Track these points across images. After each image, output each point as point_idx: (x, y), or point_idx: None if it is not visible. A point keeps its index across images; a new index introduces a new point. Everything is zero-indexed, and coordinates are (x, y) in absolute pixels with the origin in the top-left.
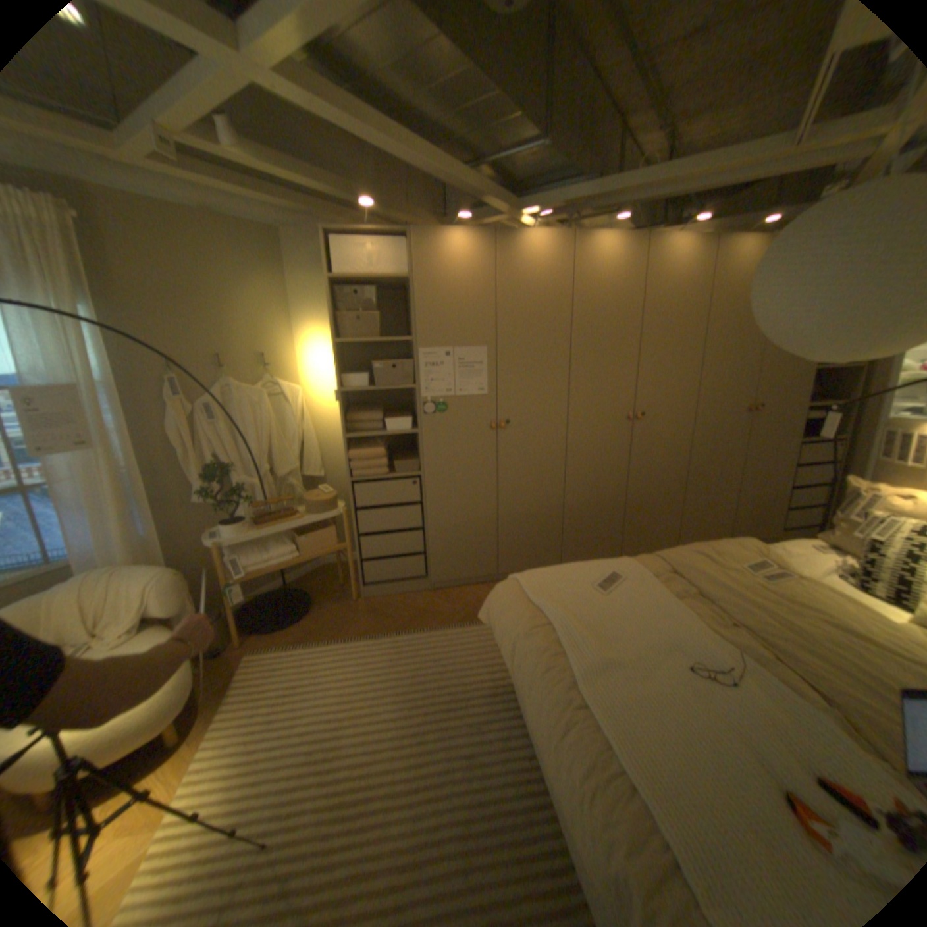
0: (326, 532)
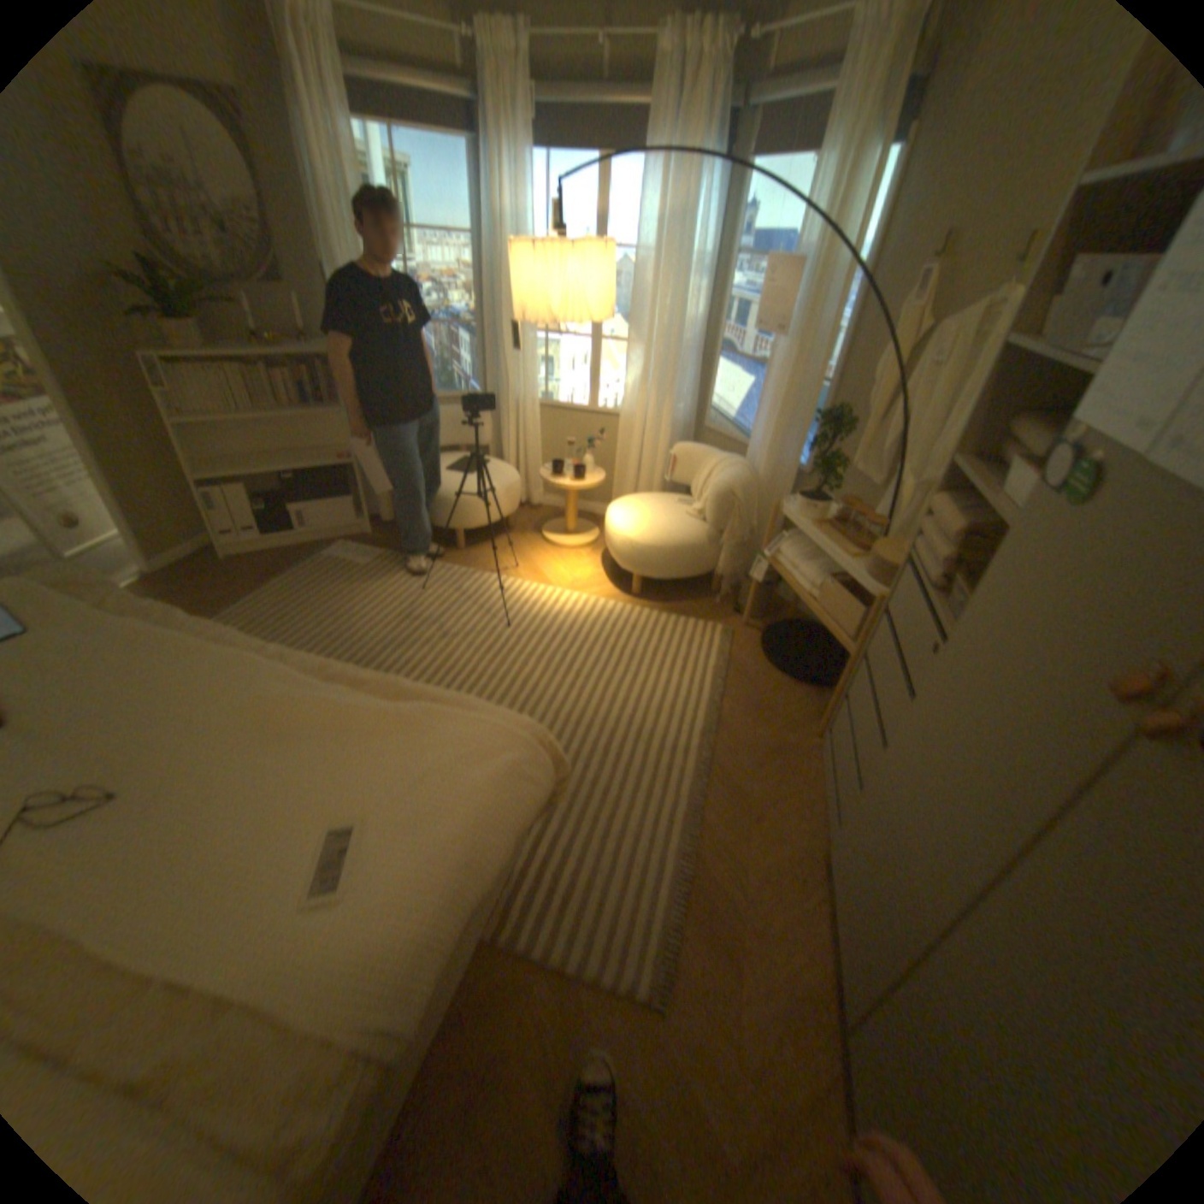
0: (852, 603)
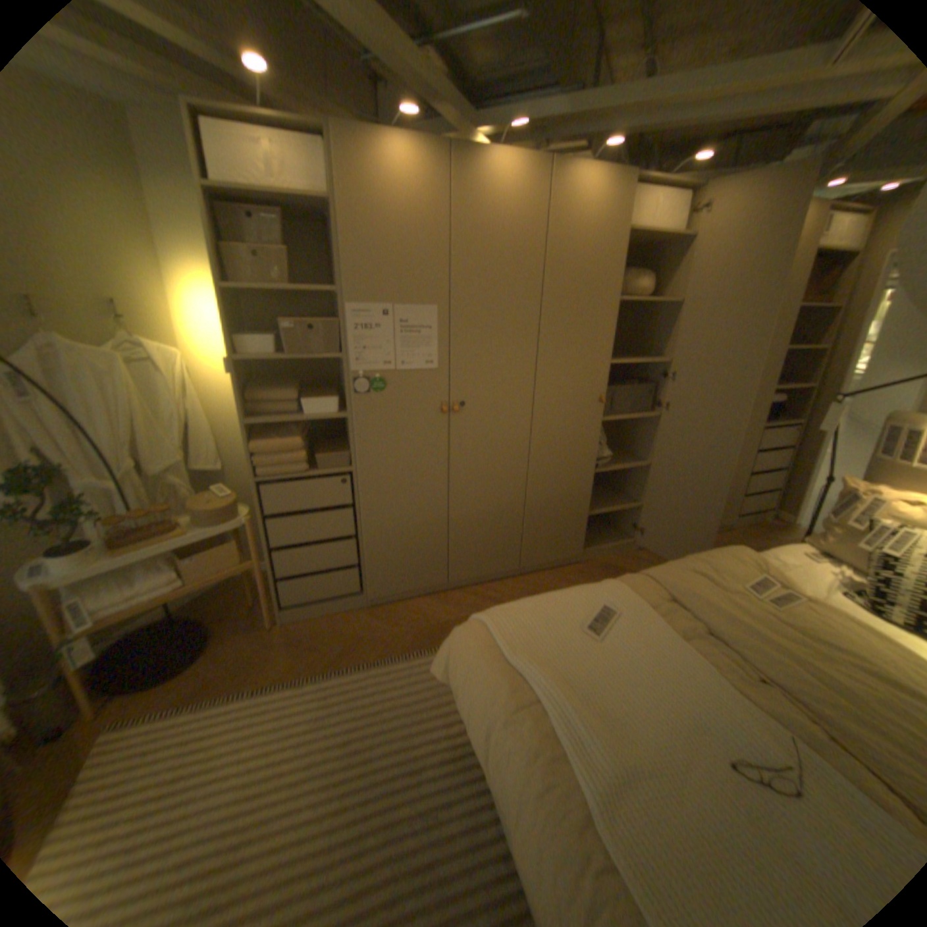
0: (223, 548)
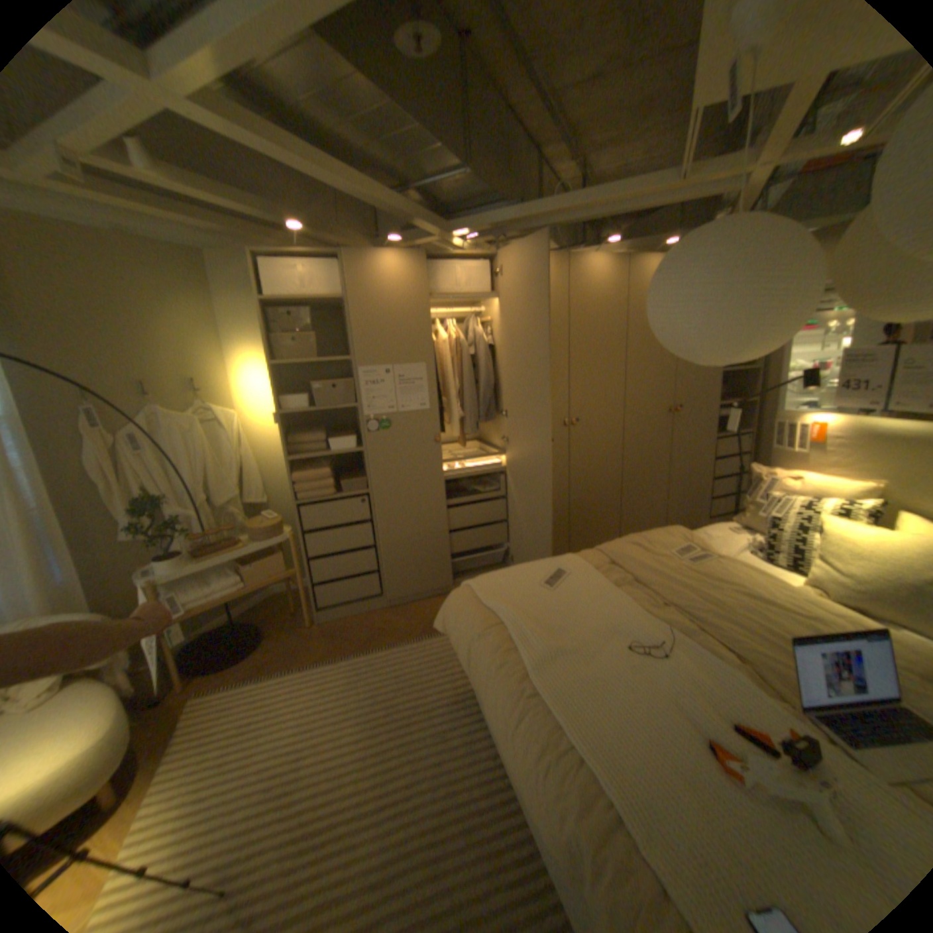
0: (273, 559)
